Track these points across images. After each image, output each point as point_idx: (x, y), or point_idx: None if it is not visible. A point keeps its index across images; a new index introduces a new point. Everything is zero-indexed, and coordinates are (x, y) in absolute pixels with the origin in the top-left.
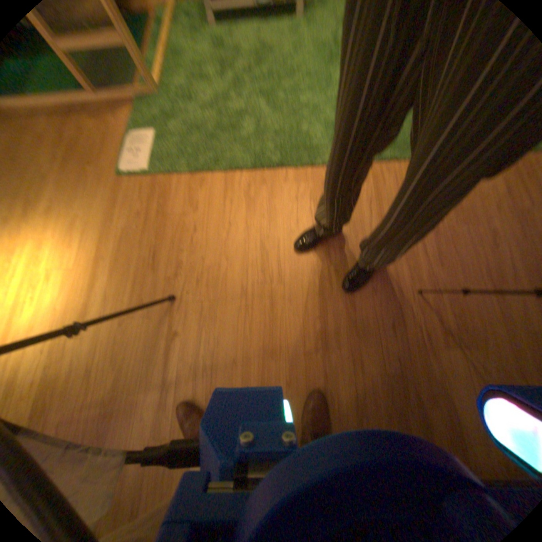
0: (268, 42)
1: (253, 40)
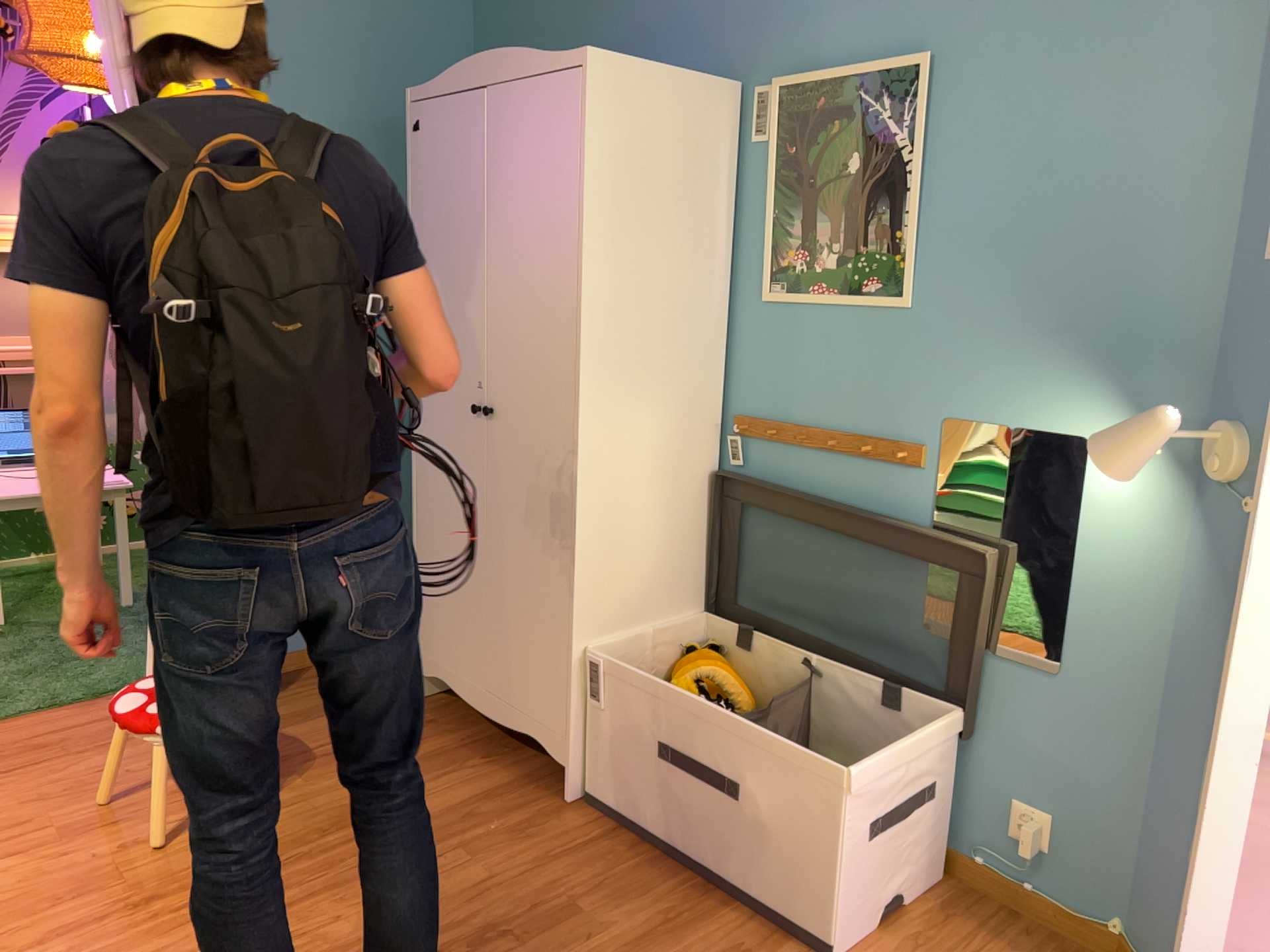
0: None
1: None
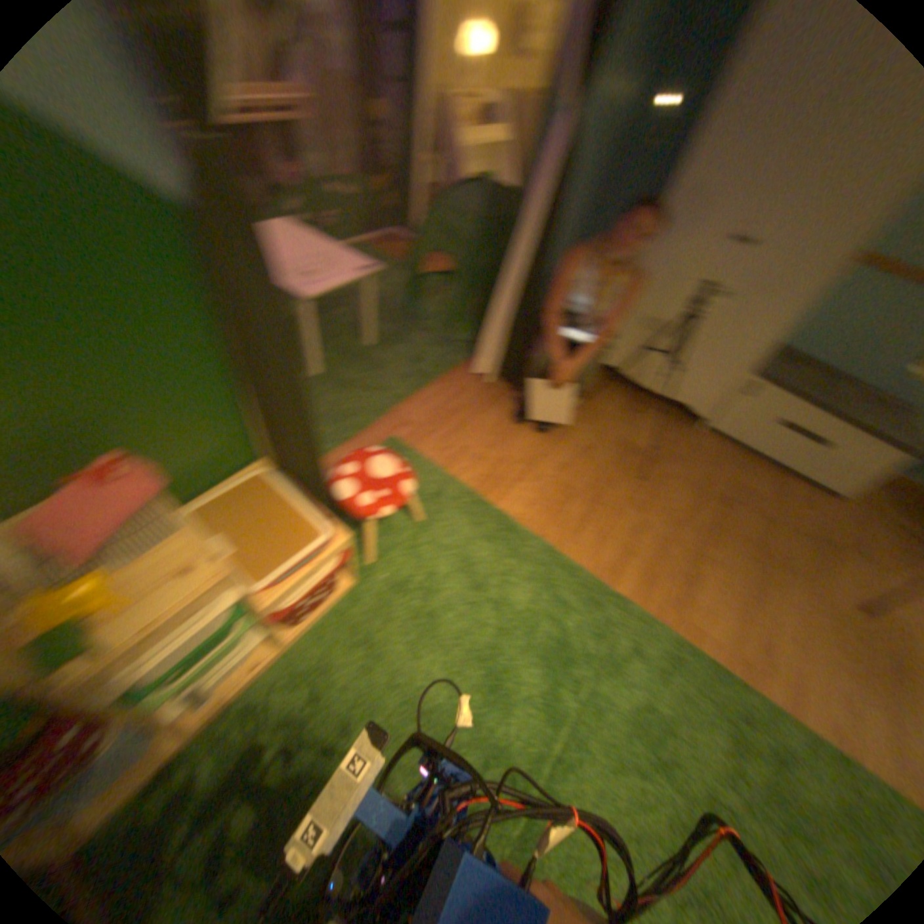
0: None
1: None
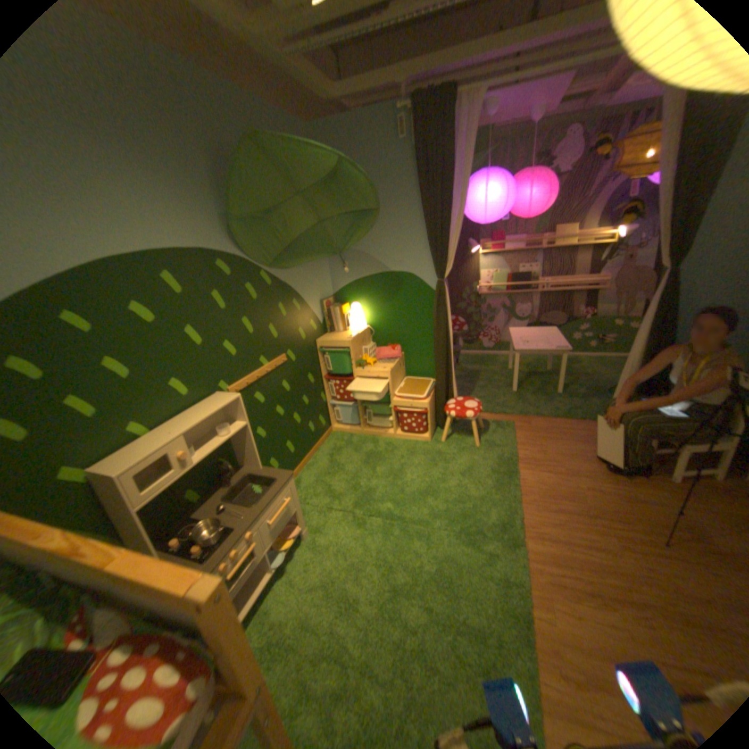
0: (325, 580)
1: (308, 598)
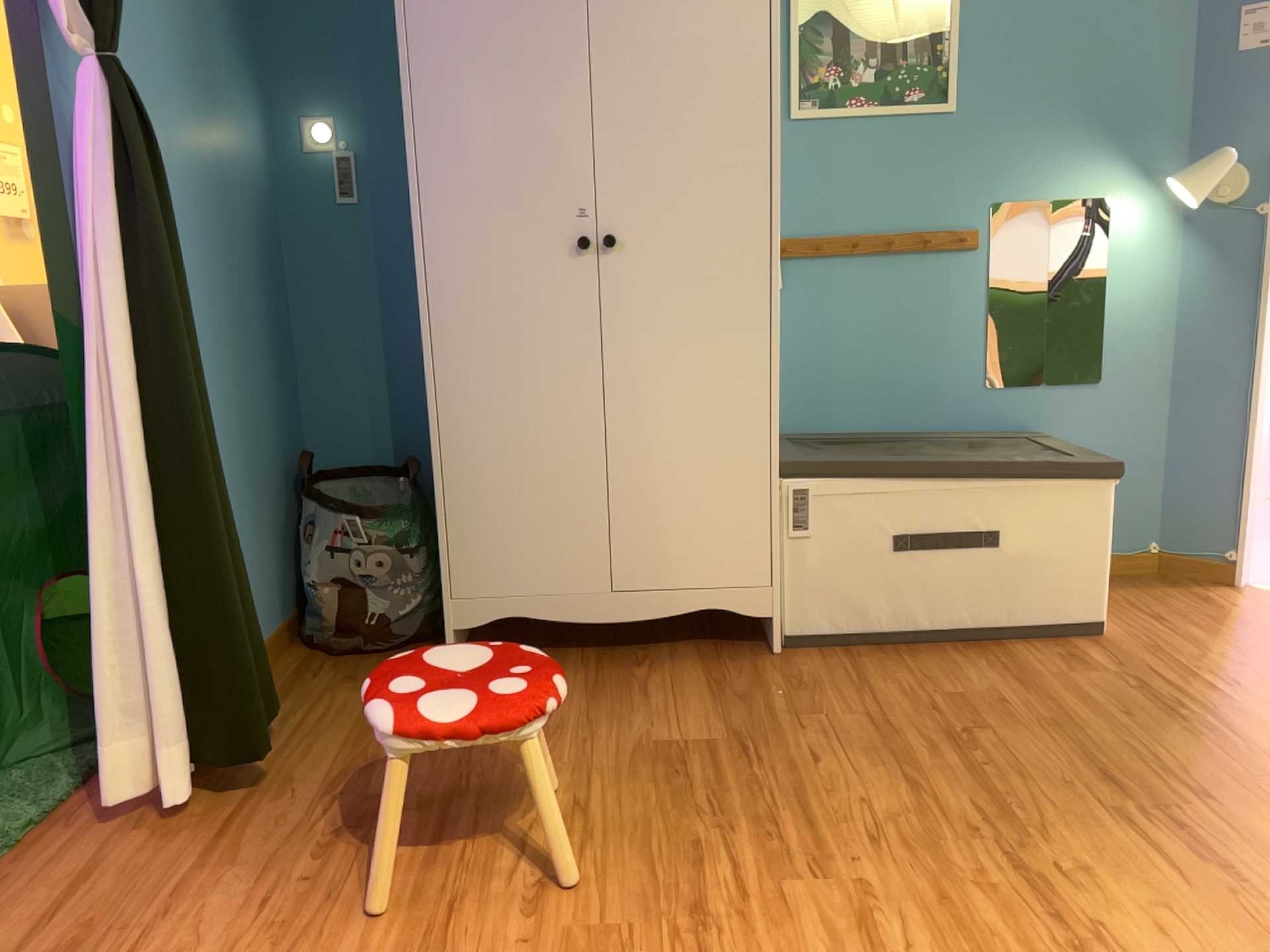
0: None
1: None
